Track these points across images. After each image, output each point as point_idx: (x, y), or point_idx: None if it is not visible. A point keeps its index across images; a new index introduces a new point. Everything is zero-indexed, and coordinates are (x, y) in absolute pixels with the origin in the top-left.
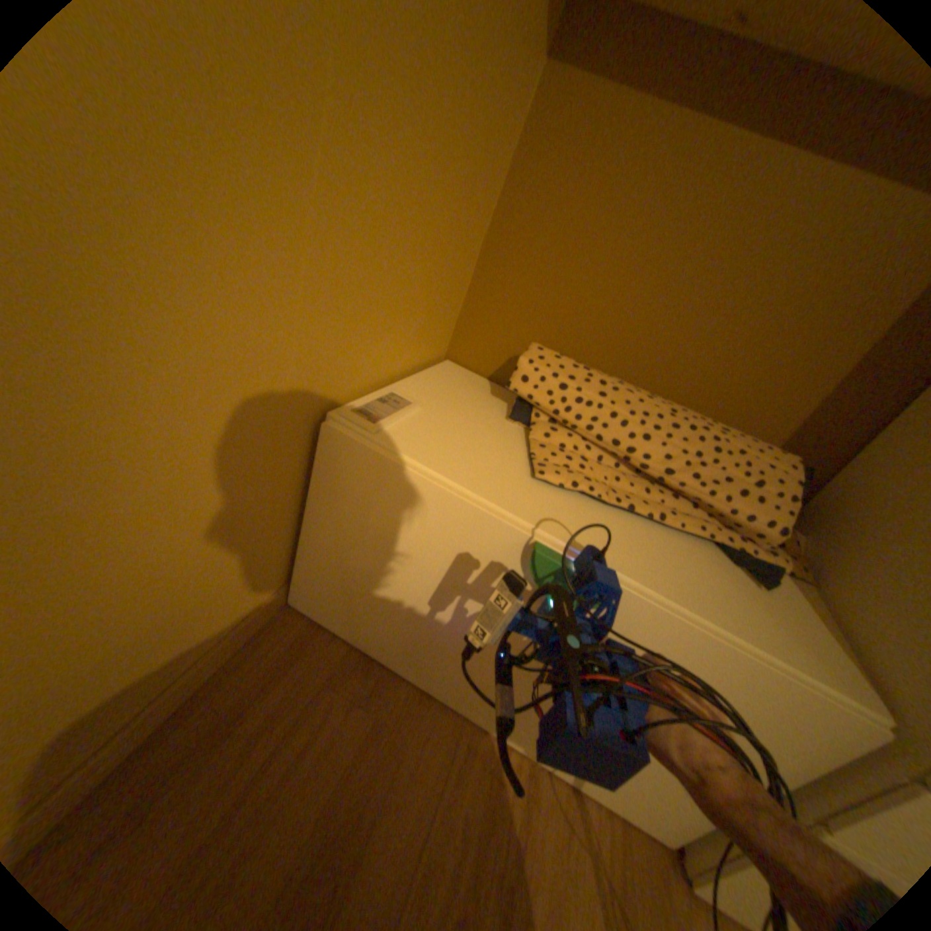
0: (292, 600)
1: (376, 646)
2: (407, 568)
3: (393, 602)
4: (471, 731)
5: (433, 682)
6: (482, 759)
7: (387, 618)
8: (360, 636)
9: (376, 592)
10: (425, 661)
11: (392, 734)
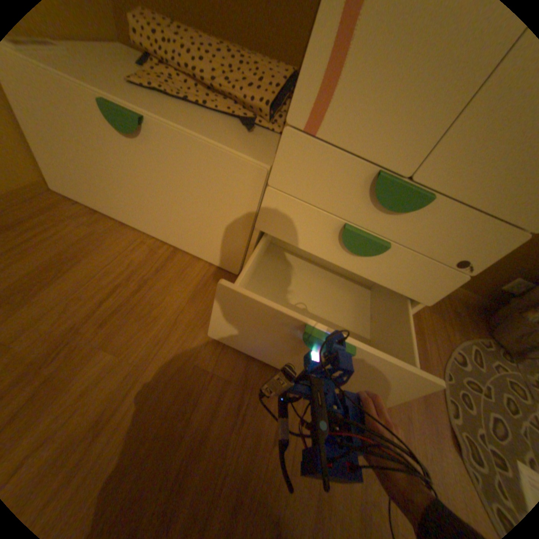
0: (52, 189)
1: (93, 204)
2: (73, 144)
3: (82, 171)
4: (143, 237)
5: (122, 217)
6: (146, 245)
7: (86, 183)
8: (85, 200)
9: (73, 167)
10: (113, 205)
11: (99, 235)
